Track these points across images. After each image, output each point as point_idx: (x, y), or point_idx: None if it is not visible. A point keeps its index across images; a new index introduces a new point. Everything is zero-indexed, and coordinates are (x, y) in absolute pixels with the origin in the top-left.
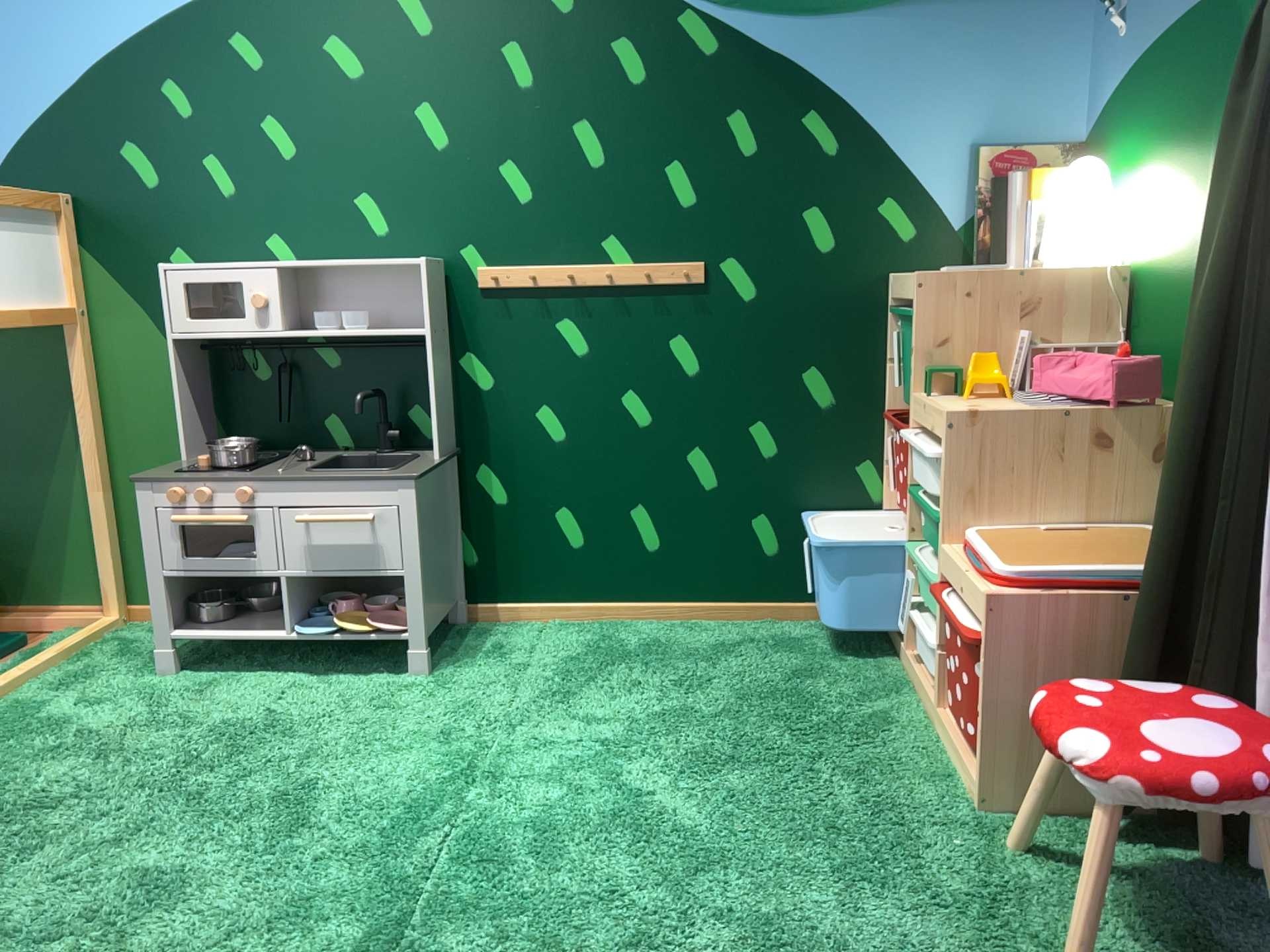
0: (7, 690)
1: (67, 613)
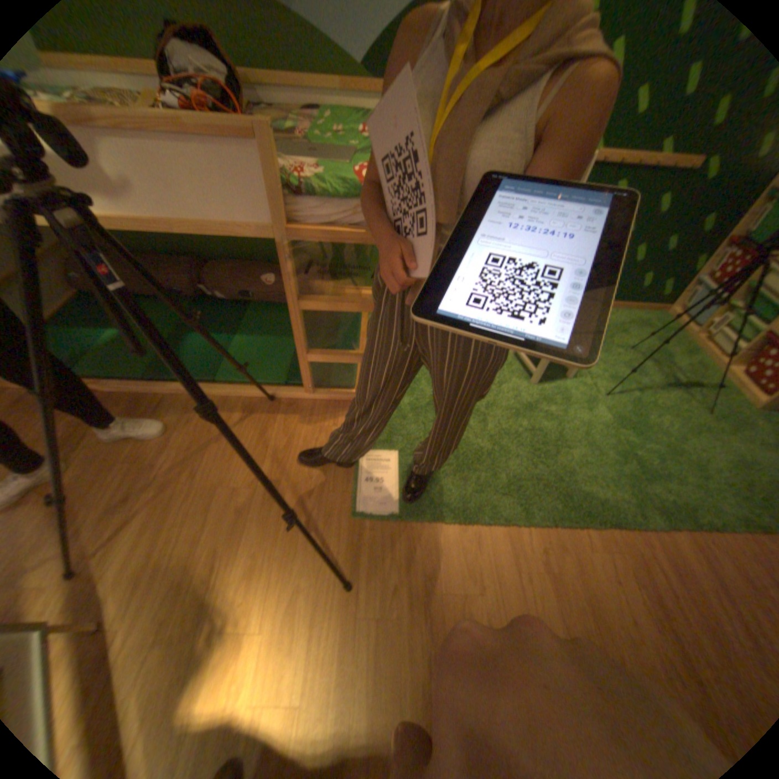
0: None
1: None
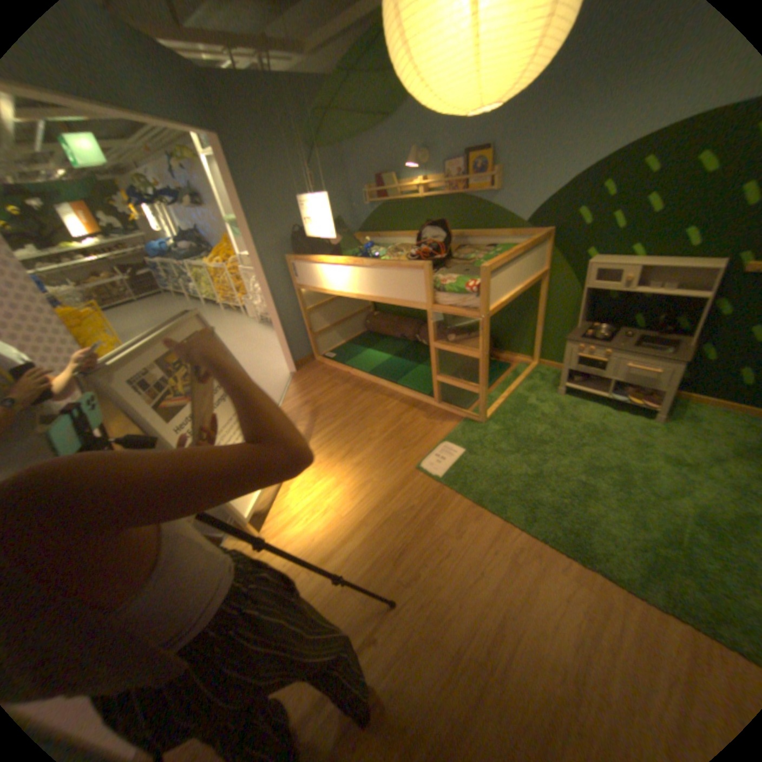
0: (514, 389)
1: (520, 358)
